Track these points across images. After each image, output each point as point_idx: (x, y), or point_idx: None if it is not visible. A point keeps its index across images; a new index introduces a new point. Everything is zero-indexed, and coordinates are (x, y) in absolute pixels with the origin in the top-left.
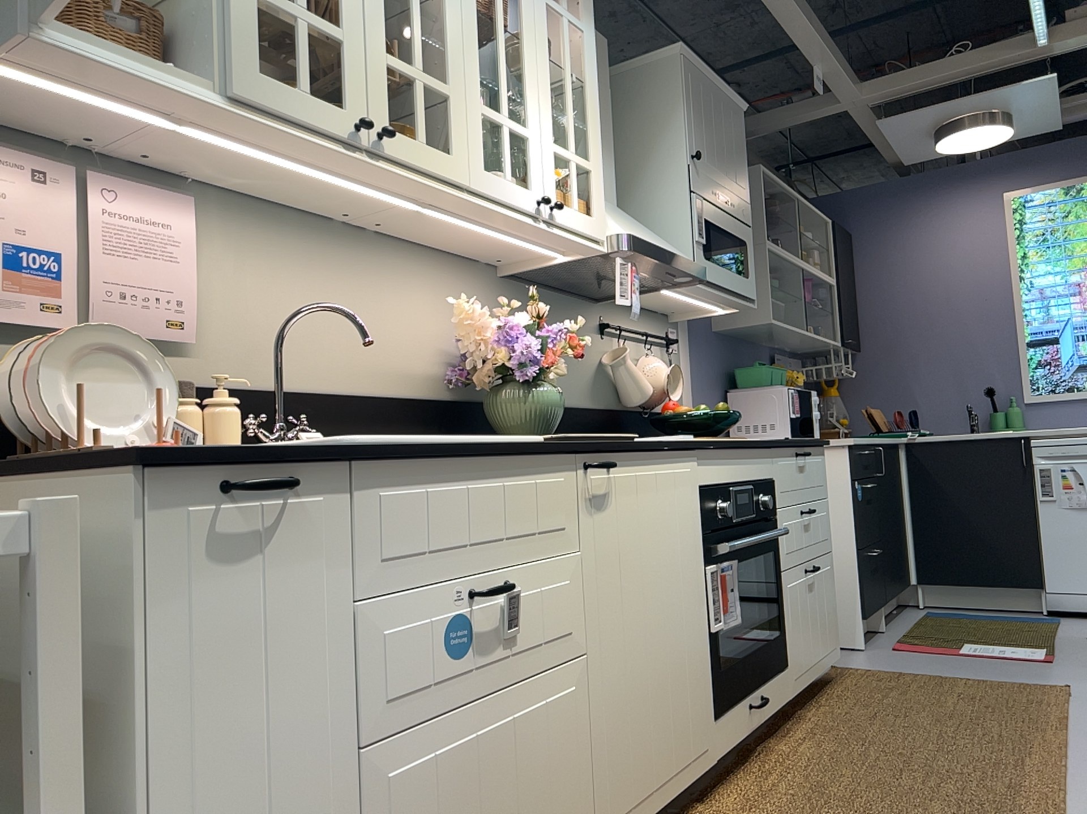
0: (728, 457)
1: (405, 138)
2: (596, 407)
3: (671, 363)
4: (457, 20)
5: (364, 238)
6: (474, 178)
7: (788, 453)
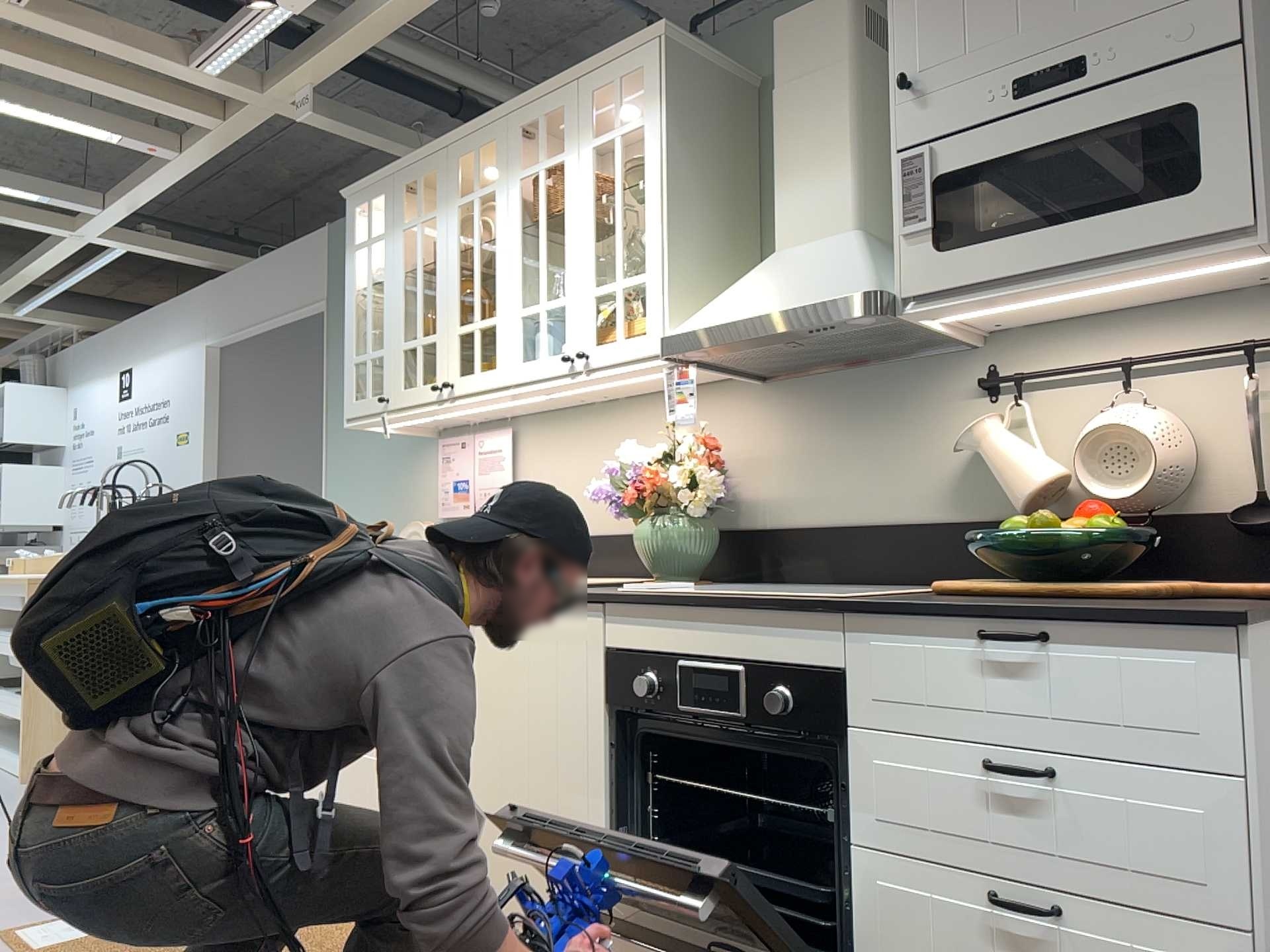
0: (677, 618)
1: (465, 376)
2: (955, 518)
3: (1242, 400)
4: (502, 258)
5: (615, 405)
6: (510, 374)
7: (919, 628)
